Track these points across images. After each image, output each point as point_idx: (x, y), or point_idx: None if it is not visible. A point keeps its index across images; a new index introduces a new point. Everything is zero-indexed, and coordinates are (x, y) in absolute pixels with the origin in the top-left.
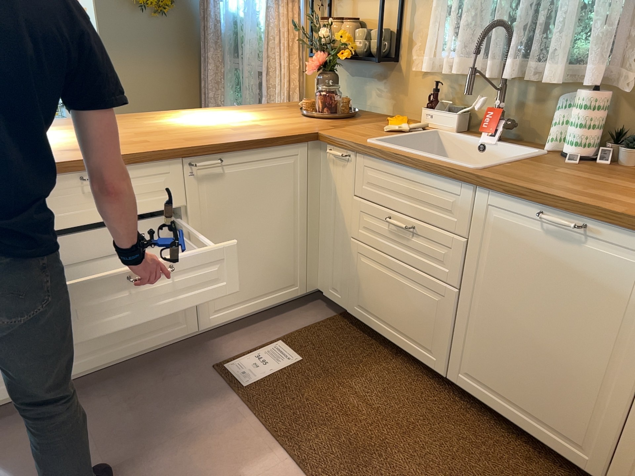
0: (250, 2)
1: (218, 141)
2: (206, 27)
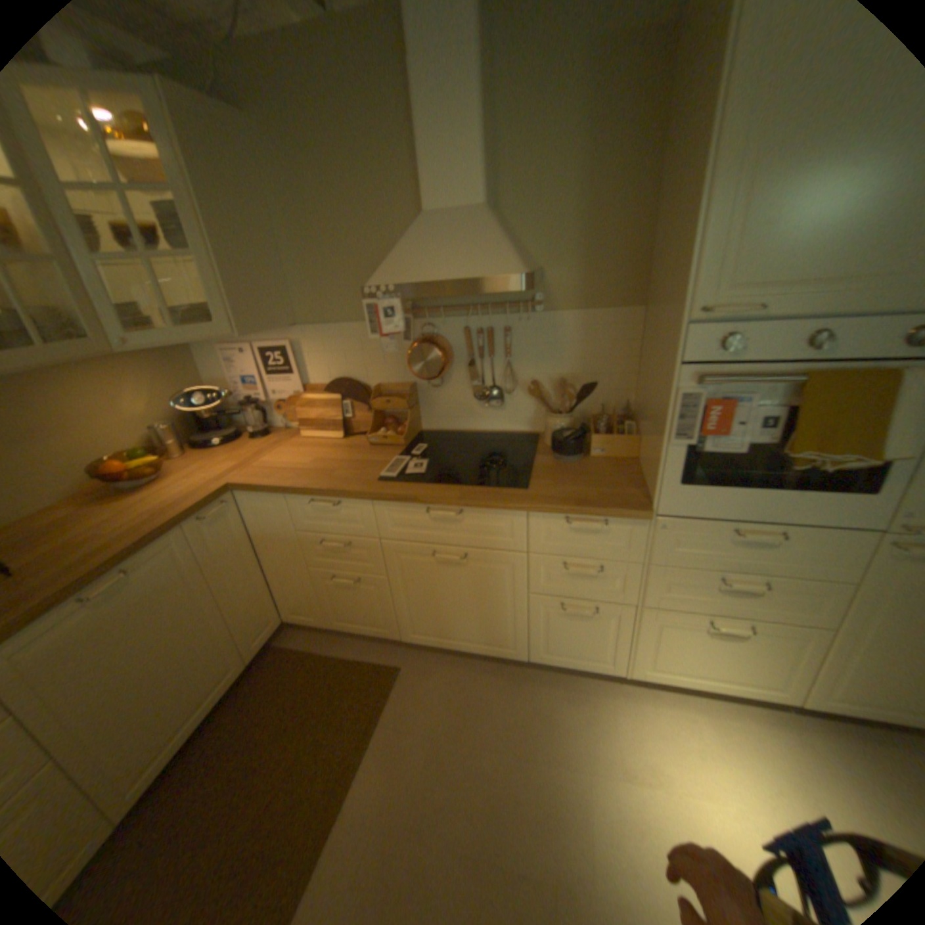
0: None
1: None
2: None
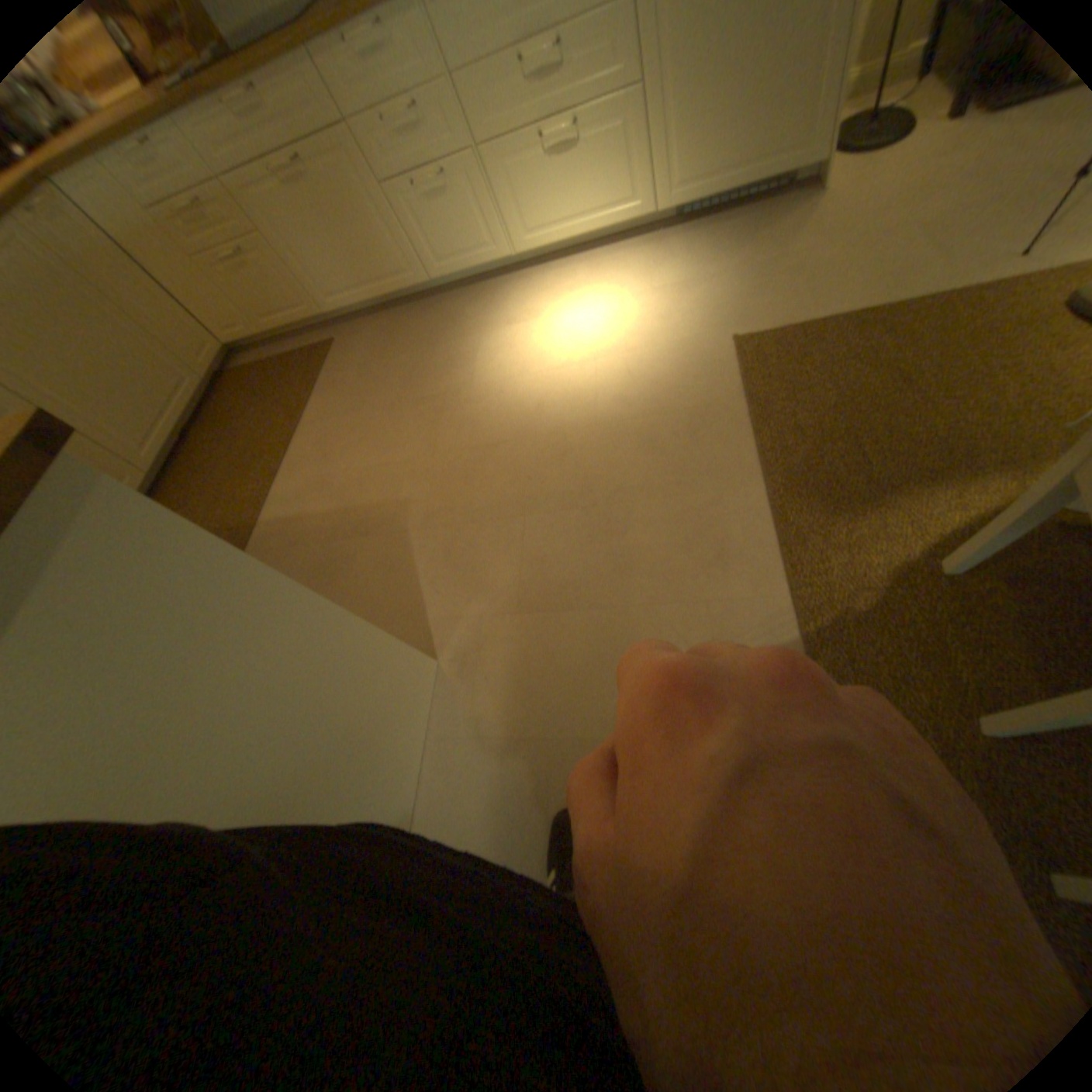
0: None
1: None
2: None
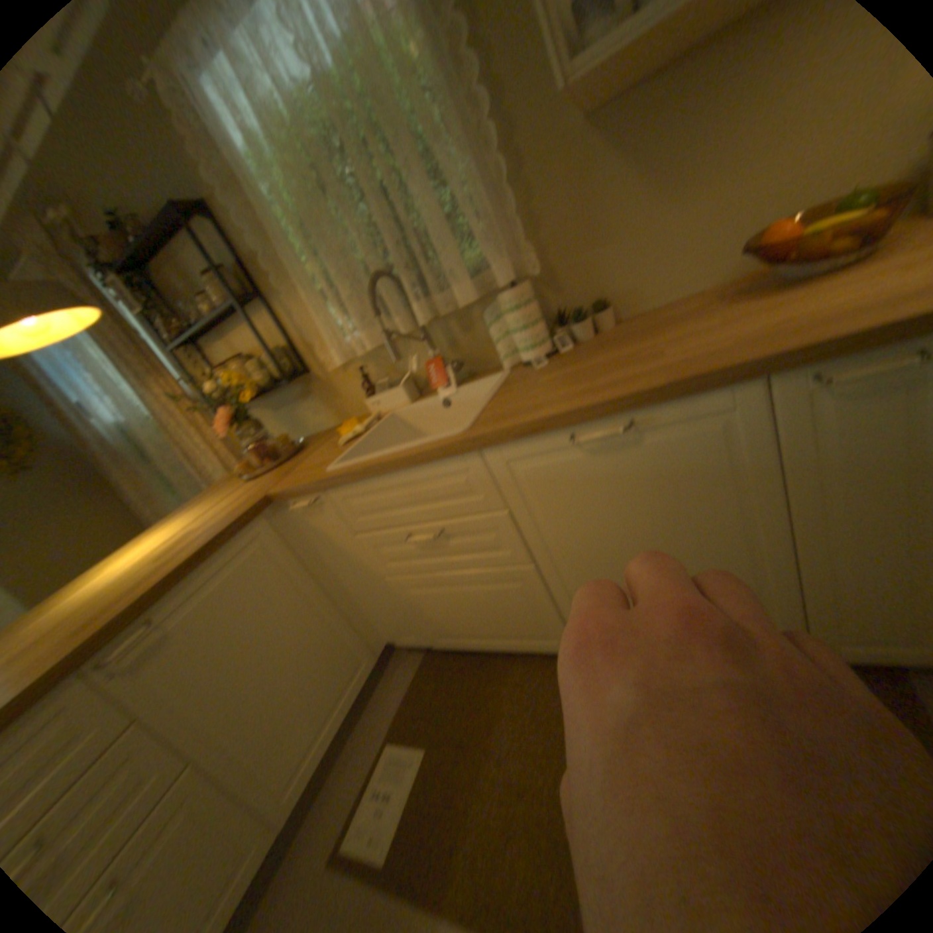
0: (117, 403)
1: (126, 606)
2: (90, 454)
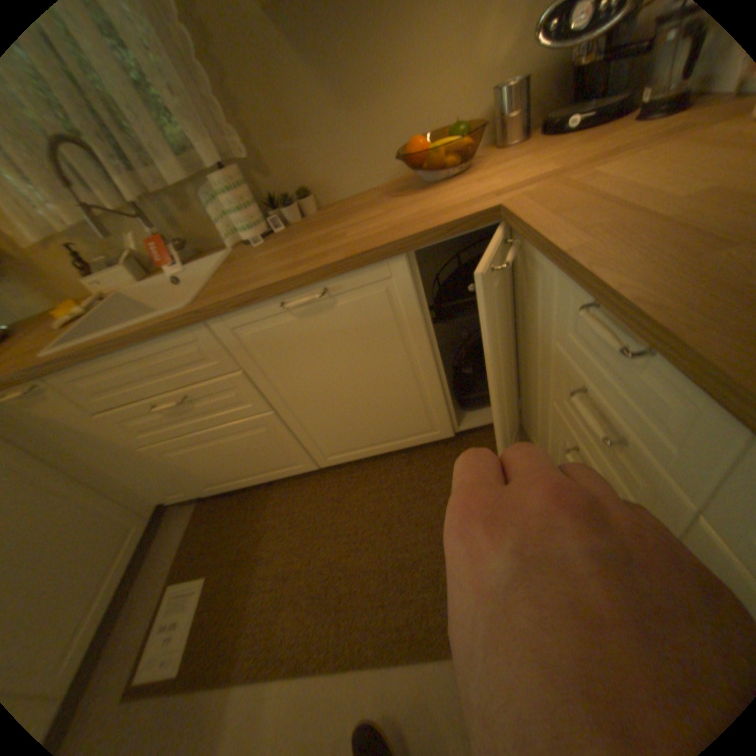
0: None
1: None
2: None
